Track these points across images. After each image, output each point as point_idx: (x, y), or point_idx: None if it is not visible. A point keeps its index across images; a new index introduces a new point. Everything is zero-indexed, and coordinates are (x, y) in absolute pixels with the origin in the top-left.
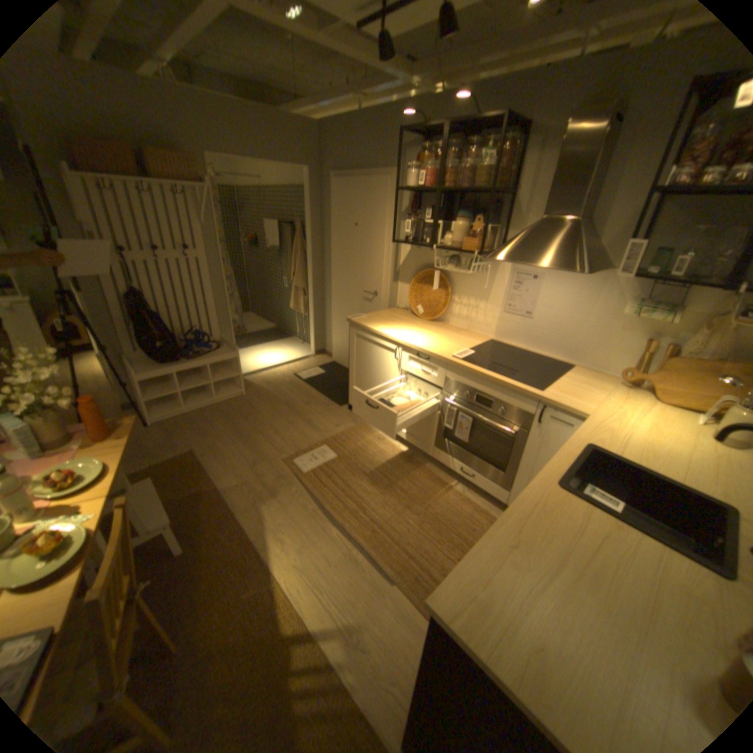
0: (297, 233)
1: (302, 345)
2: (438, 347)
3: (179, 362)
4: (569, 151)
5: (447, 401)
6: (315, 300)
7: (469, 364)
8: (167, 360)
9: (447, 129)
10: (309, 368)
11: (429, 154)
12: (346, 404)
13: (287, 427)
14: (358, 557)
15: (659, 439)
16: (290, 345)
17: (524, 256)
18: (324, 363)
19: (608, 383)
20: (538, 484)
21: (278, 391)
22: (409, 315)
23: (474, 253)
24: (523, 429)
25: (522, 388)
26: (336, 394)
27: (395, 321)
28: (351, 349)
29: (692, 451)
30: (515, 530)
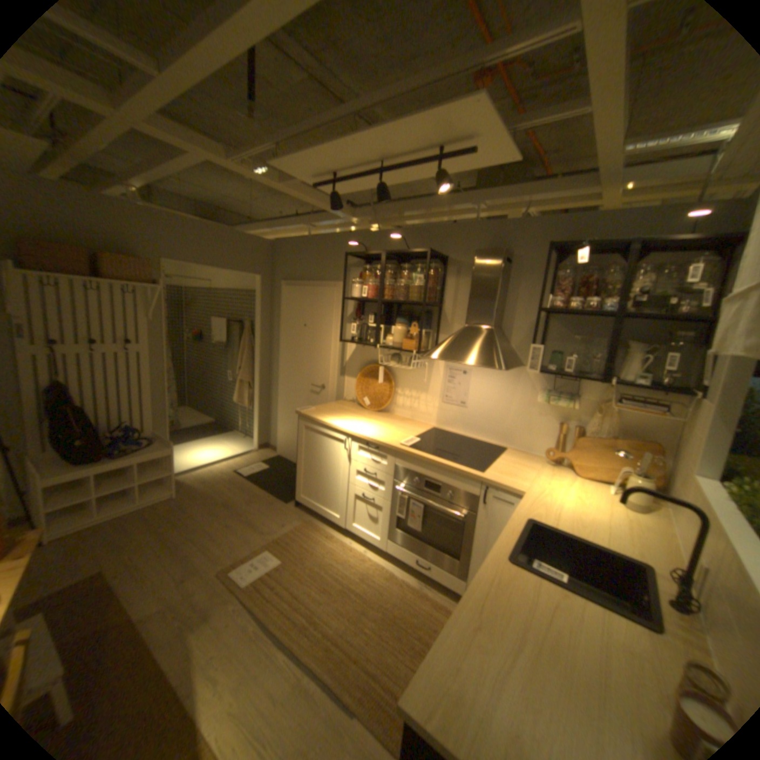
0: (245, 331)
1: (242, 440)
2: (385, 436)
3: (98, 463)
4: (477, 280)
5: (398, 489)
6: (260, 393)
7: (415, 451)
8: (82, 463)
9: (382, 257)
10: (250, 465)
11: (368, 274)
12: (291, 502)
13: (224, 533)
14: (309, 687)
15: (583, 510)
16: (229, 440)
17: (453, 356)
18: (267, 458)
19: (536, 463)
20: (490, 563)
21: (214, 492)
22: (355, 406)
23: (412, 352)
24: (470, 512)
25: (465, 471)
26: (280, 491)
27: (343, 413)
28: (299, 441)
29: (610, 519)
30: (476, 612)
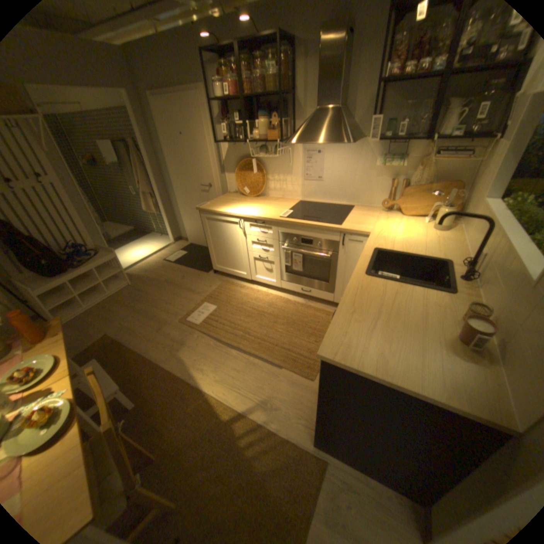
0: (130, 148)
1: (161, 238)
2: (267, 213)
3: (67, 272)
4: (325, 58)
5: (283, 247)
6: (162, 200)
7: (291, 219)
8: (55, 274)
9: (234, 47)
10: (173, 253)
11: (224, 69)
12: (211, 271)
13: (173, 297)
14: (254, 361)
15: (408, 236)
16: (151, 240)
17: (311, 138)
18: (184, 247)
19: (375, 212)
20: (354, 278)
21: (156, 275)
22: (239, 196)
23: (275, 142)
24: (334, 252)
25: (328, 226)
26: (201, 266)
27: (232, 202)
28: (205, 229)
29: (425, 238)
30: (351, 304)
